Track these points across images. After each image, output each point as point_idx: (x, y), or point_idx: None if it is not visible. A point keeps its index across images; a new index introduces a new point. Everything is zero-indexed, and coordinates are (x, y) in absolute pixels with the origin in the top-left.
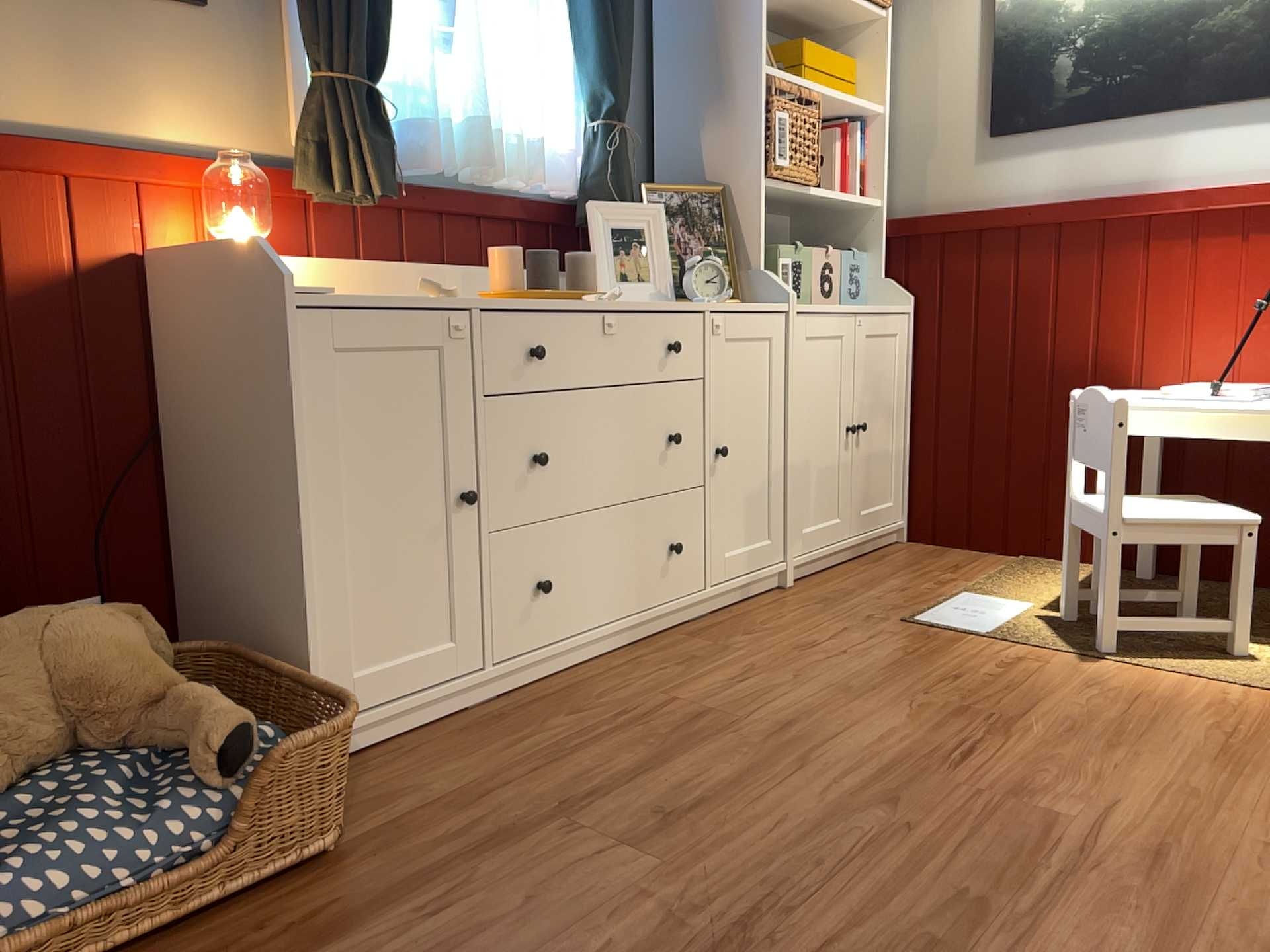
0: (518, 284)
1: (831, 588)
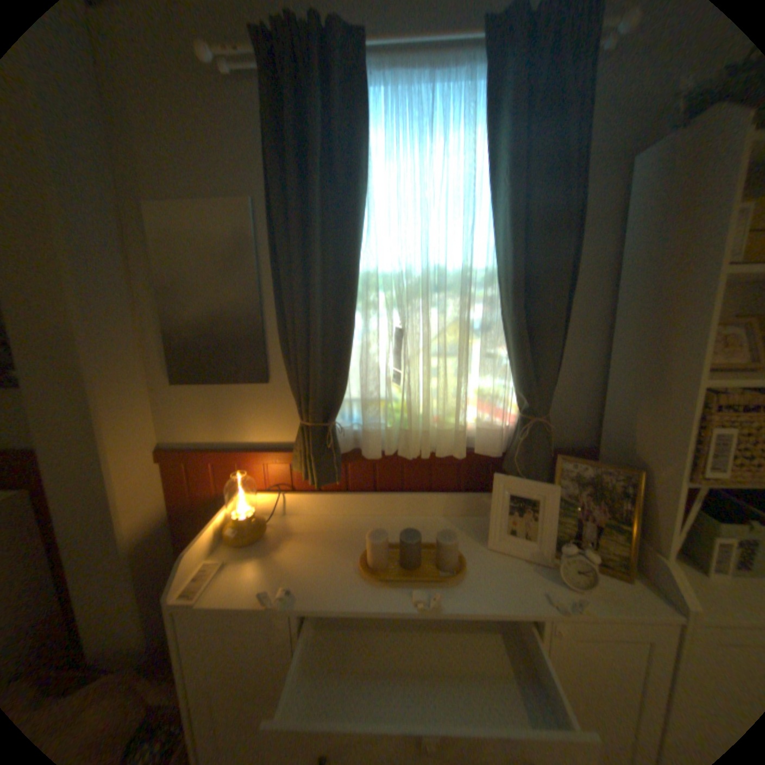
0: (381, 562)
1: None
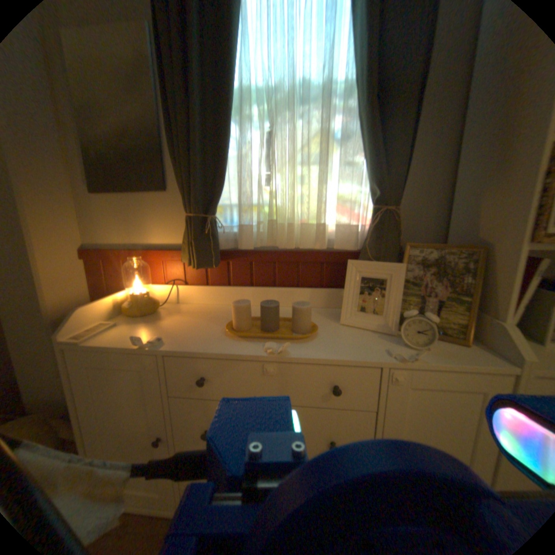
0: (245, 324)
1: None
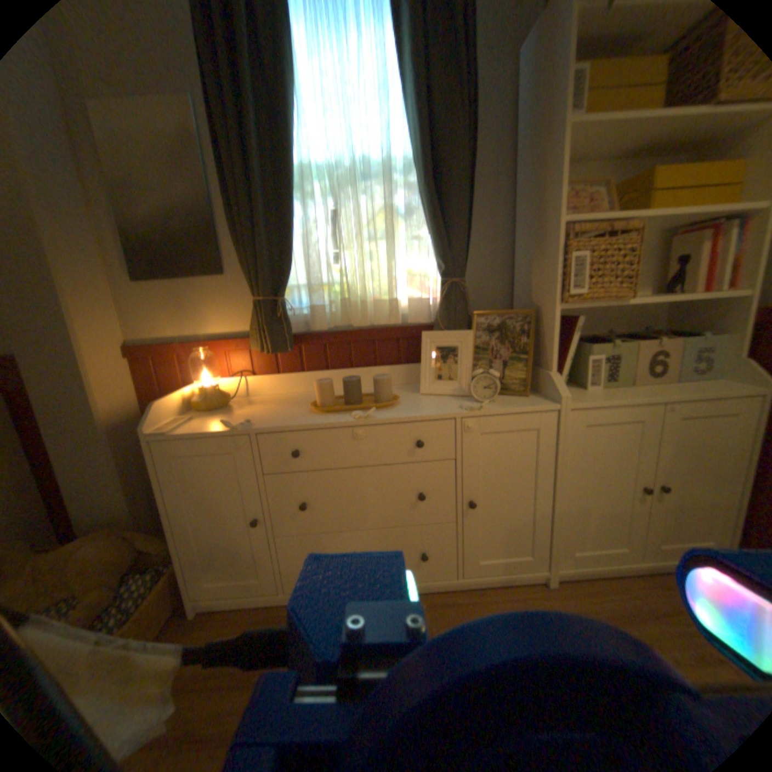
0: (328, 400)
1: (584, 608)
